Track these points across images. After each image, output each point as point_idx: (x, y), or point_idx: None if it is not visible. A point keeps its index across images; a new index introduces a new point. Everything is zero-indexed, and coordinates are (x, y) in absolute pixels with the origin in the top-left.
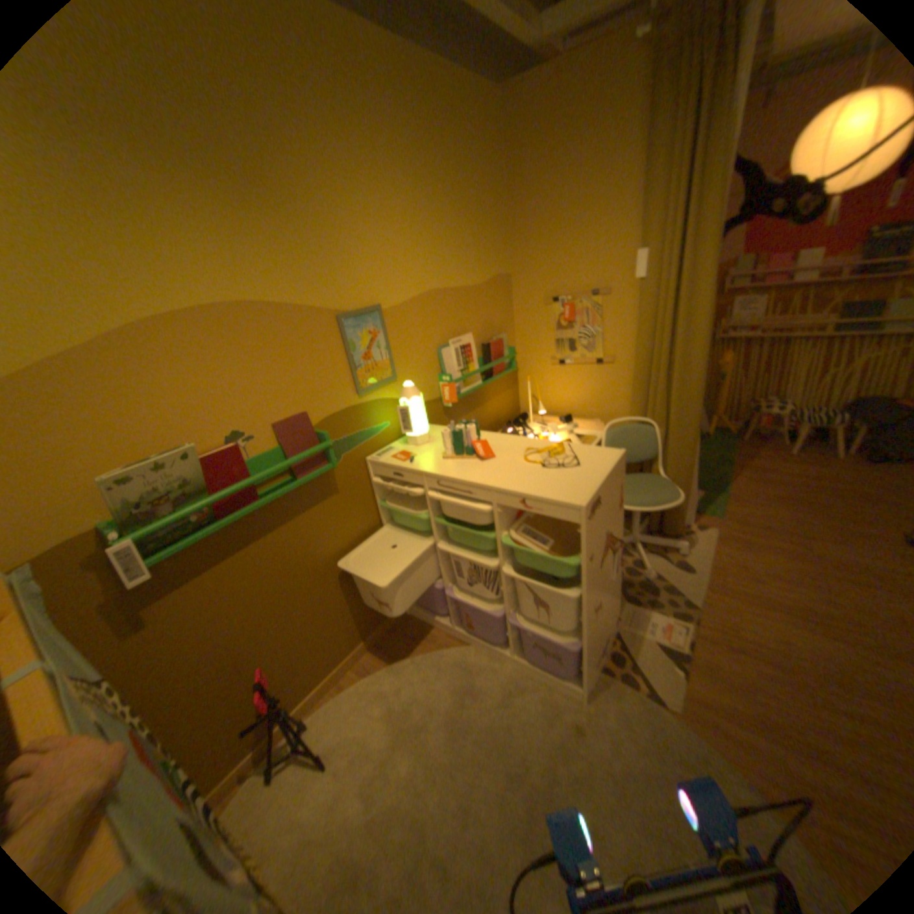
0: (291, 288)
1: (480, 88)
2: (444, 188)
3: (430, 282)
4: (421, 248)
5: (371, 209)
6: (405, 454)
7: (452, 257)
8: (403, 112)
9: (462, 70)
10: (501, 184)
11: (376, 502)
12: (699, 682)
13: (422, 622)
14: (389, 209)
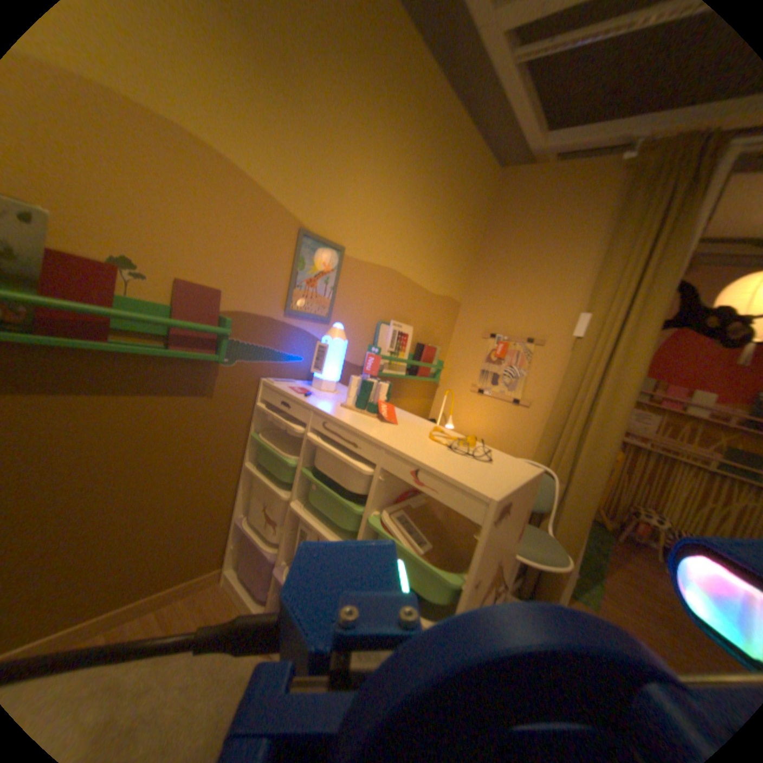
0: (271, 174)
1: (490, 159)
2: (438, 202)
3: (397, 263)
4: (402, 231)
5: (375, 171)
6: (305, 391)
7: (423, 257)
8: (430, 126)
9: (482, 137)
10: (480, 233)
11: (251, 433)
12: None
13: (233, 604)
14: (389, 183)
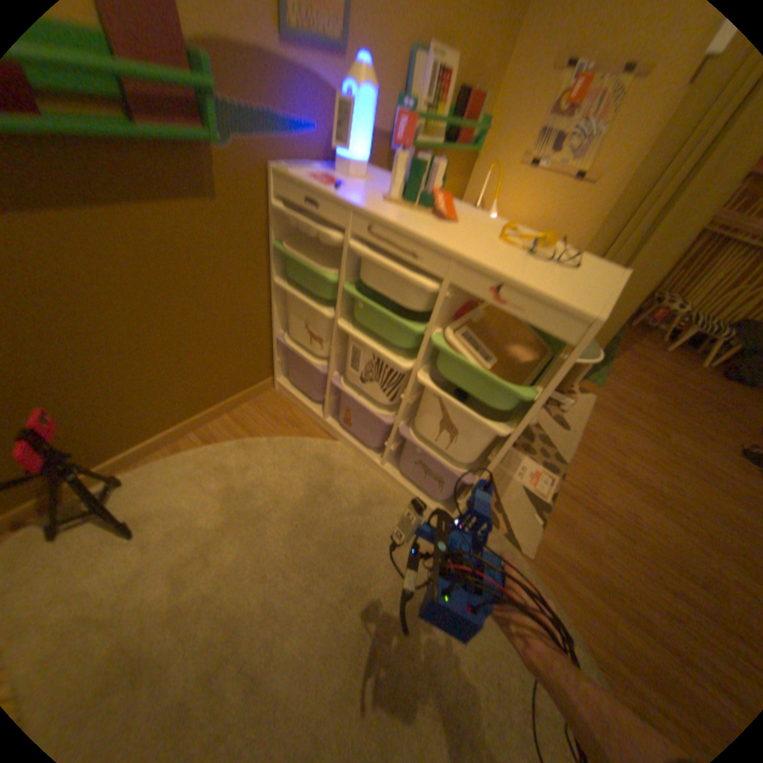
0: None
1: None
2: None
3: None
4: None
5: None
6: (329, 175)
7: None
8: None
9: None
10: None
11: (269, 239)
12: (554, 532)
13: (291, 401)
14: None
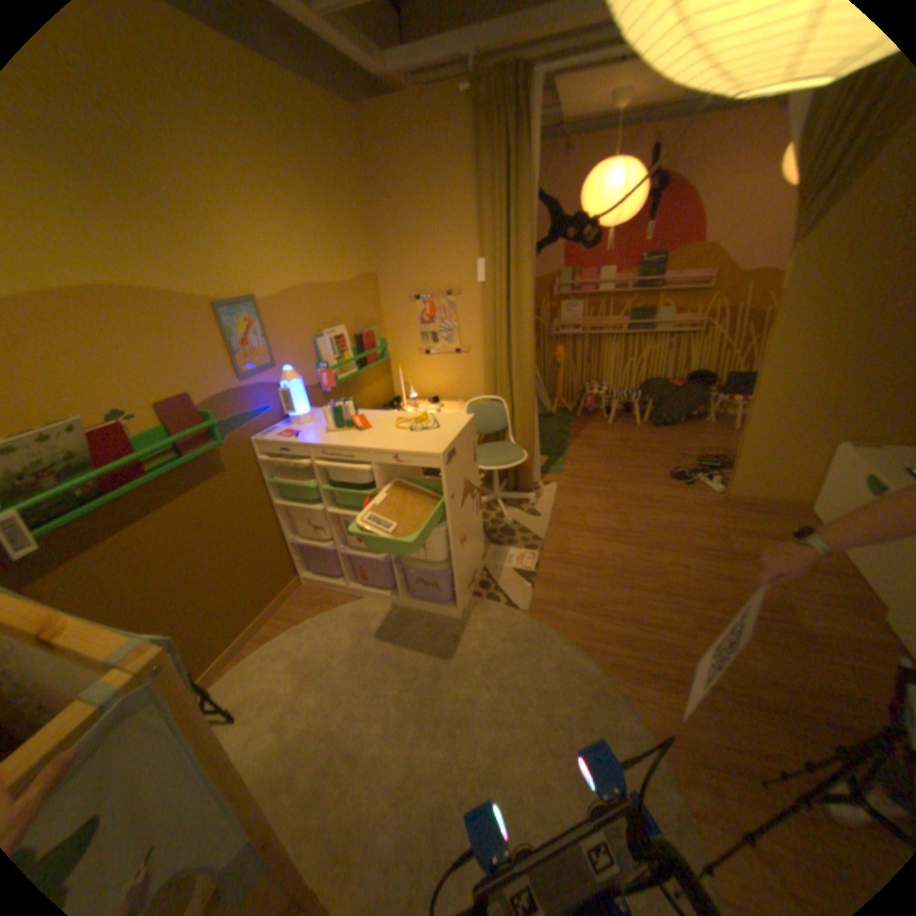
0: (162, 275)
1: (333, 106)
2: (306, 192)
3: (300, 277)
4: (289, 245)
5: (237, 207)
6: (289, 431)
7: (319, 255)
8: (261, 121)
9: (315, 89)
10: (360, 193)
11: (263, 480)
12: (539, 588)
13: (317, 589)
14: (255, 208)
